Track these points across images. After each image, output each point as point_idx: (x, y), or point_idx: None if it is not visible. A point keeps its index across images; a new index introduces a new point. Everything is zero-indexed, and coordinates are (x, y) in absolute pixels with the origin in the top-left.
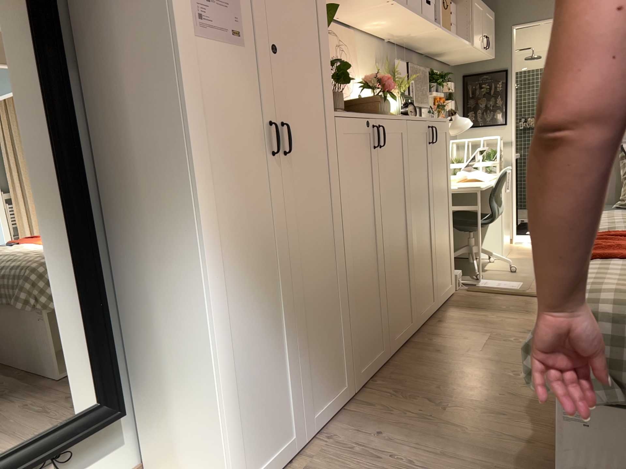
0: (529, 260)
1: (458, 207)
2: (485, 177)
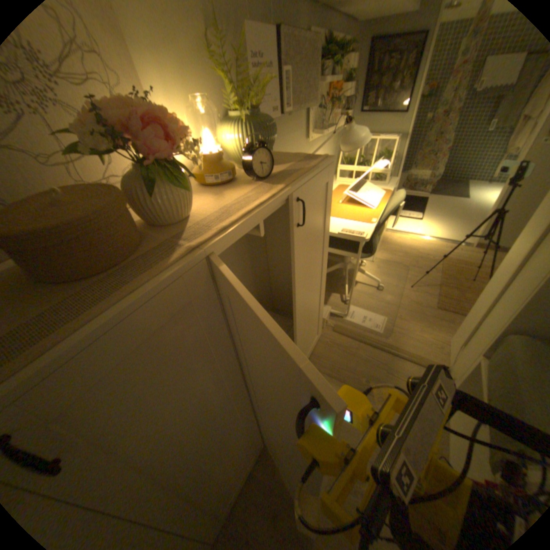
0: (398, 266)
1: (337, 251)
2: (375, 194)
